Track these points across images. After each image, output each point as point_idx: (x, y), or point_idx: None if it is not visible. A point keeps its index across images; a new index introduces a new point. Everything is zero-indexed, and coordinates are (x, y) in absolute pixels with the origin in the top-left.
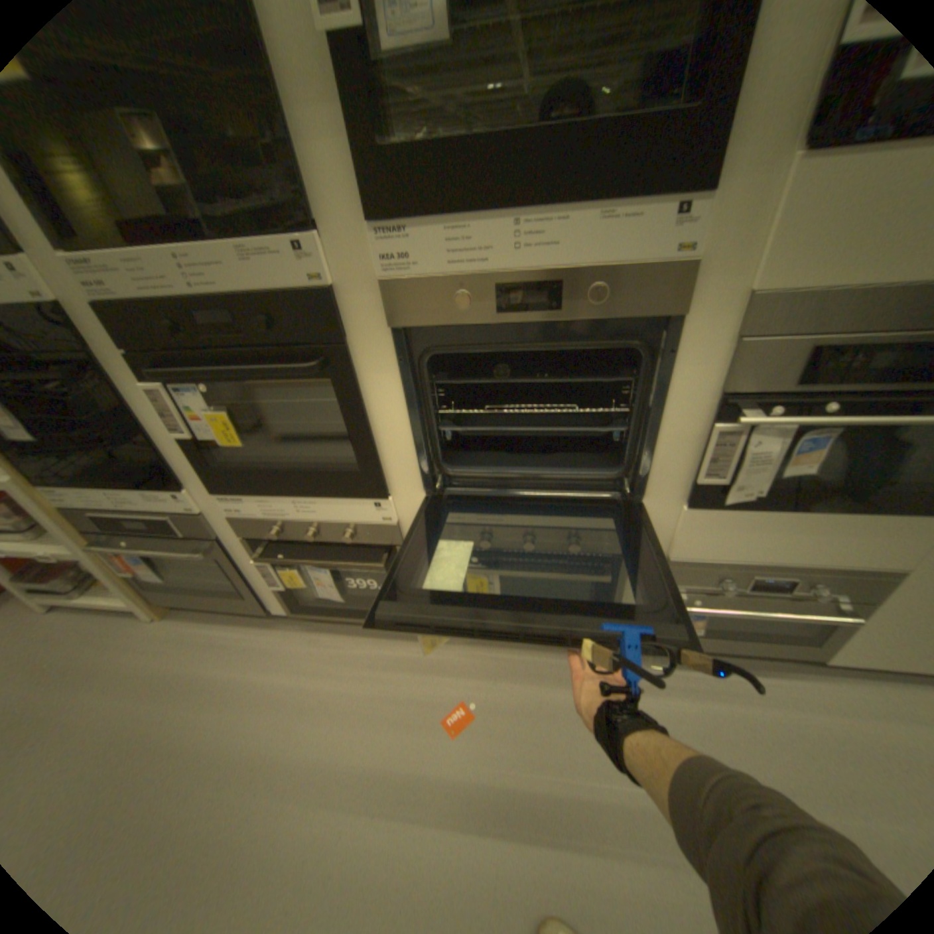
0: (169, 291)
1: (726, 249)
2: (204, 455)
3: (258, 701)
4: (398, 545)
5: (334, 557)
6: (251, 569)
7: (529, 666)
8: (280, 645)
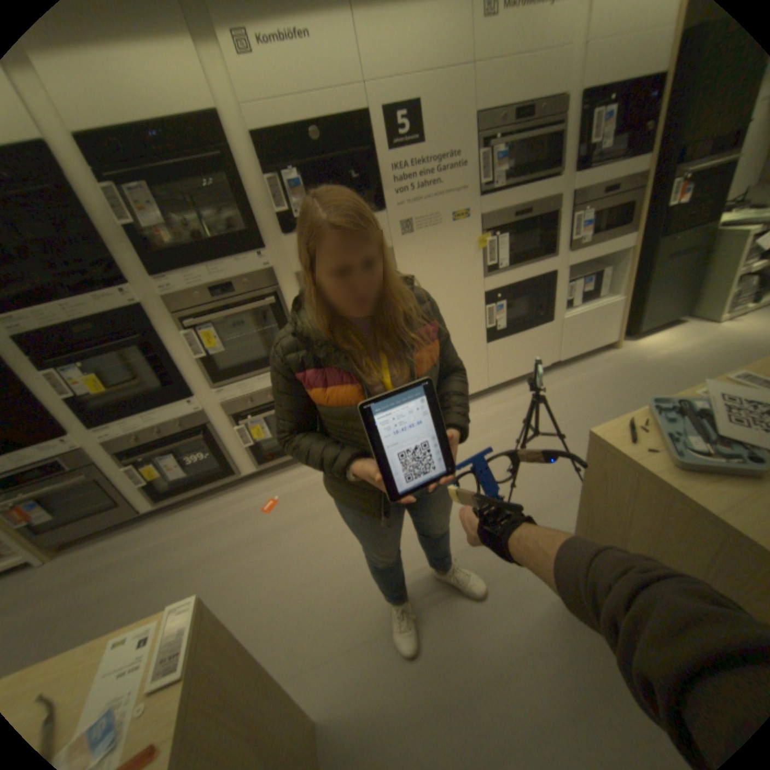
0: (58, 323)
1: (280, 265)
2: (81, 406)
3: (146, 558)
4: (207, 426)
5: (172, 447)
6: (119, 481)
7: (302, 473)
8: (151, 531)
